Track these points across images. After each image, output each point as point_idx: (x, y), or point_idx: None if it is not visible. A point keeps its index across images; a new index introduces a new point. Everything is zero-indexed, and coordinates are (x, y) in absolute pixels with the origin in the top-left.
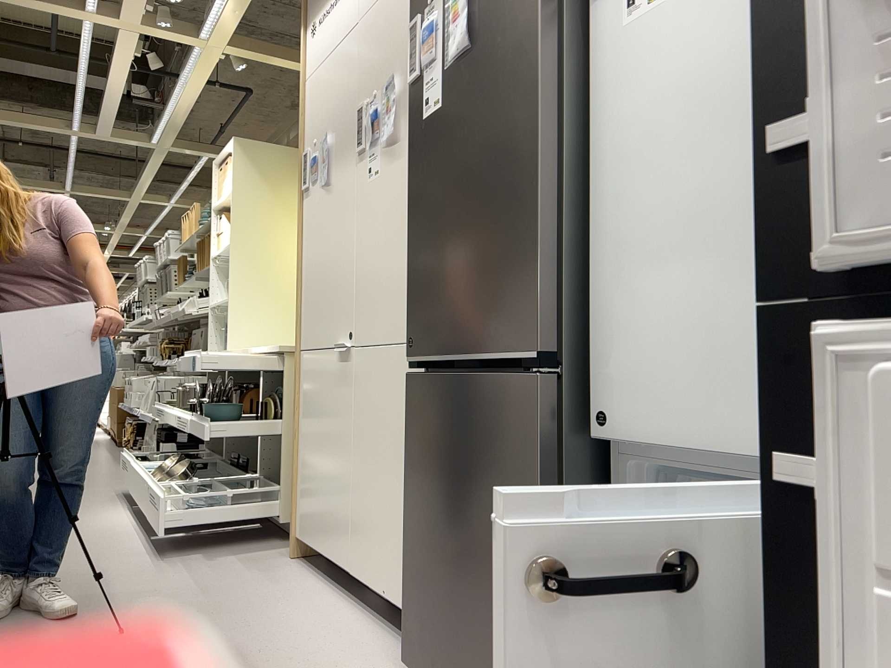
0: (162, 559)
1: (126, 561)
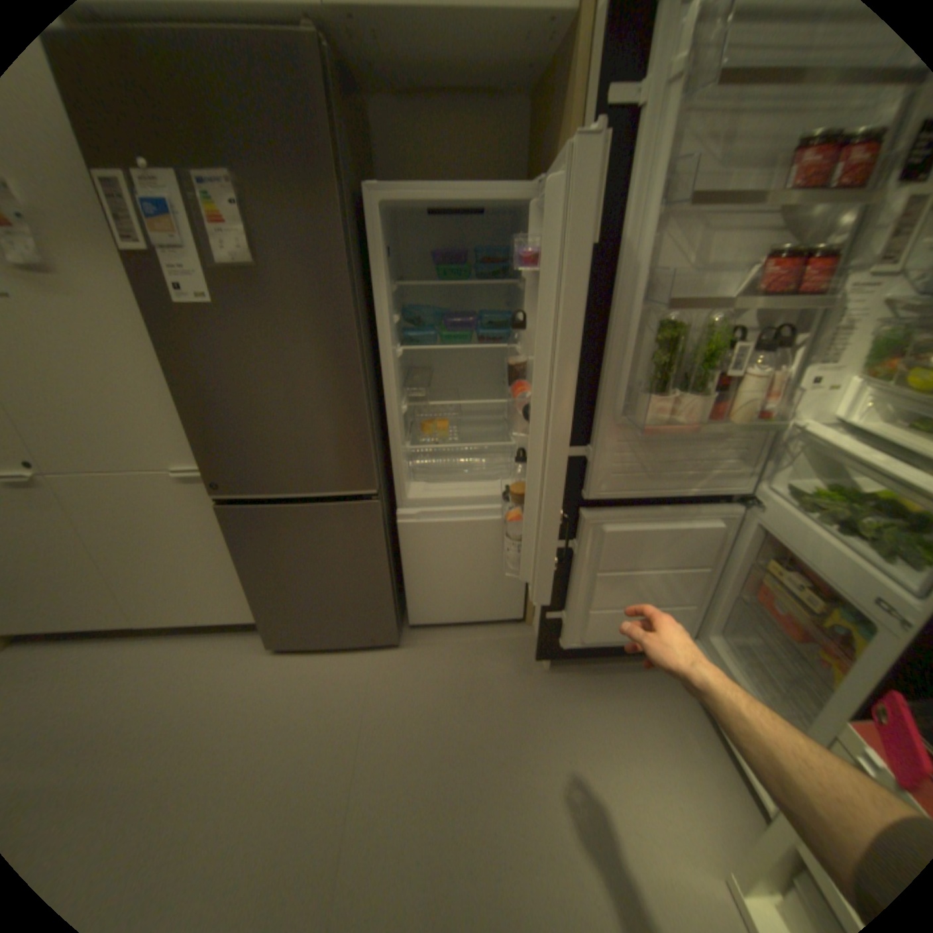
0: None
1: None
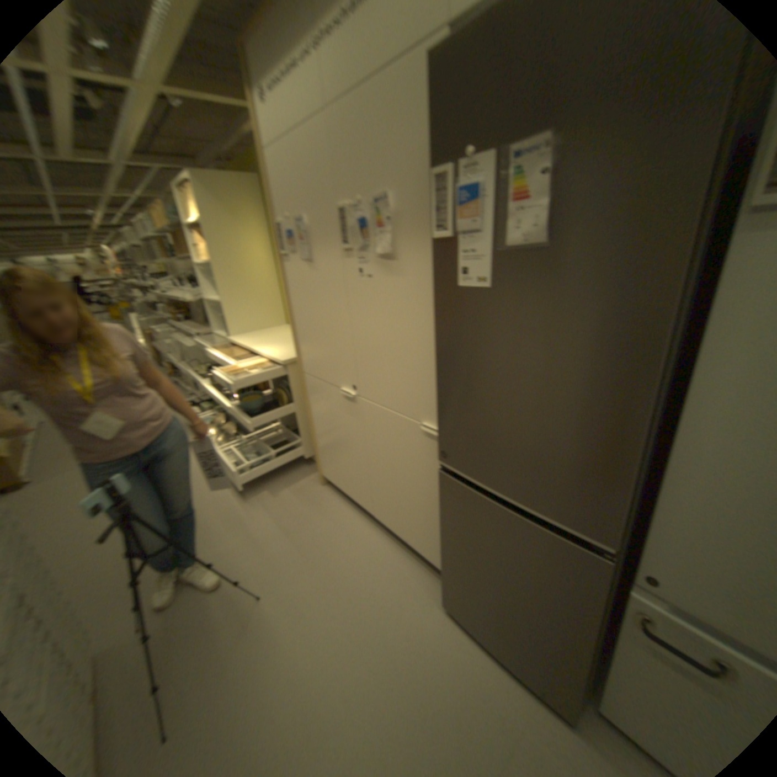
0: (242, 502)
1: (221, 508)
